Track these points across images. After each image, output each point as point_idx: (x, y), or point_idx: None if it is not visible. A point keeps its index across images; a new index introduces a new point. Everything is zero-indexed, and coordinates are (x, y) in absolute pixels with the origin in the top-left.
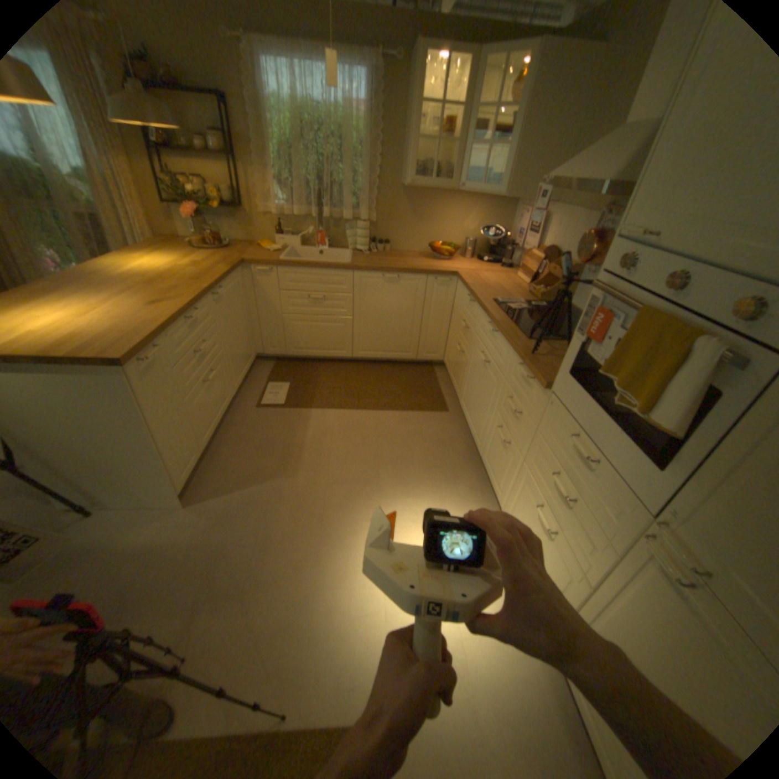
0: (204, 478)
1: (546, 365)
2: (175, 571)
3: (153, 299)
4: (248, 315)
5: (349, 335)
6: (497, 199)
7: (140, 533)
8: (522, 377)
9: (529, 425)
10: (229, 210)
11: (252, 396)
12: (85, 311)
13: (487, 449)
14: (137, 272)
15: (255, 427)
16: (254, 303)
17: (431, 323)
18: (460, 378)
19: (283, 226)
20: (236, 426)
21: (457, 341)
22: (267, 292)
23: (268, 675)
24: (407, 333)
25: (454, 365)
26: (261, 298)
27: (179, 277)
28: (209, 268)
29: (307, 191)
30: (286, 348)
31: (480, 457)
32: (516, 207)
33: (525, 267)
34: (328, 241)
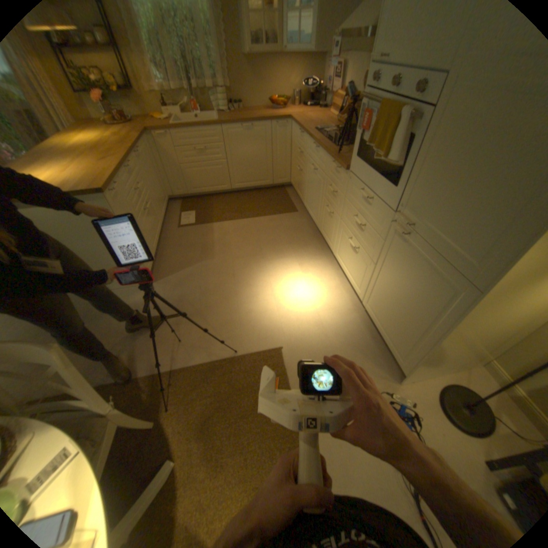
0: (160, 267)
1: (345, 158)
2: (160, 309)
3: (100, 157)
4: (157, 169)
5: (226, 173)
6: (311, 56)
7: (134, 297)
8: (334, 170)
9: (340, 197)
10: (124, 93)
11: (173, 222)
12: (63, 169)
13: (321, 224)
14: (80, 144)
15: (181, 238)
16: (159, 159)
17: (278, 156)
18: (301, 188)
19: (165, 100)
20: (169, 239)
21: (297, 164)
22: (166, 150)
23: (223, 339)
24: (264, 166)
25: (297, 182)
26: (163, 155)
27: (108, 143)
28: (125, 135)
29: (176, 68)
30: (187, 189)
31: (318, 231)
32: (325, 61)
33: (334, 105)
34: (198, 107)
